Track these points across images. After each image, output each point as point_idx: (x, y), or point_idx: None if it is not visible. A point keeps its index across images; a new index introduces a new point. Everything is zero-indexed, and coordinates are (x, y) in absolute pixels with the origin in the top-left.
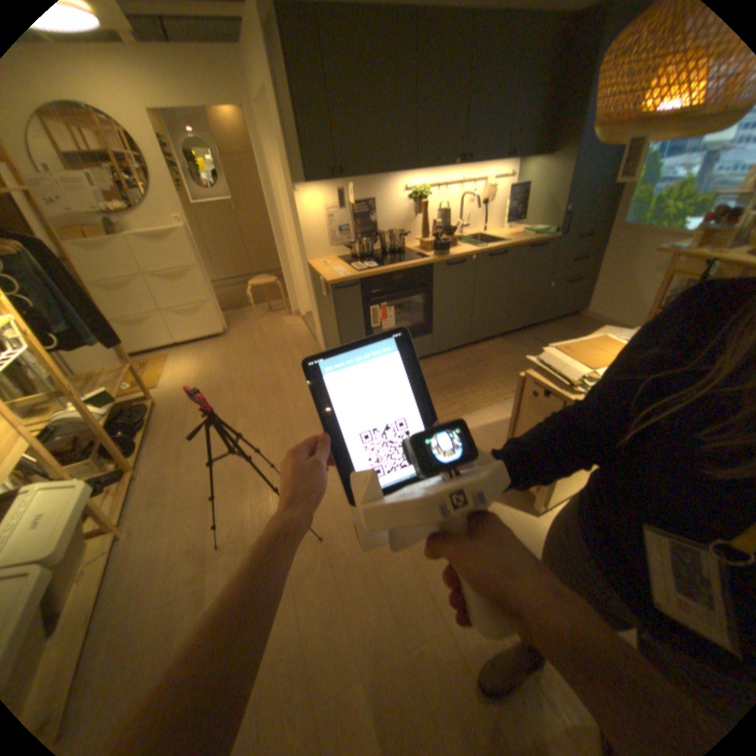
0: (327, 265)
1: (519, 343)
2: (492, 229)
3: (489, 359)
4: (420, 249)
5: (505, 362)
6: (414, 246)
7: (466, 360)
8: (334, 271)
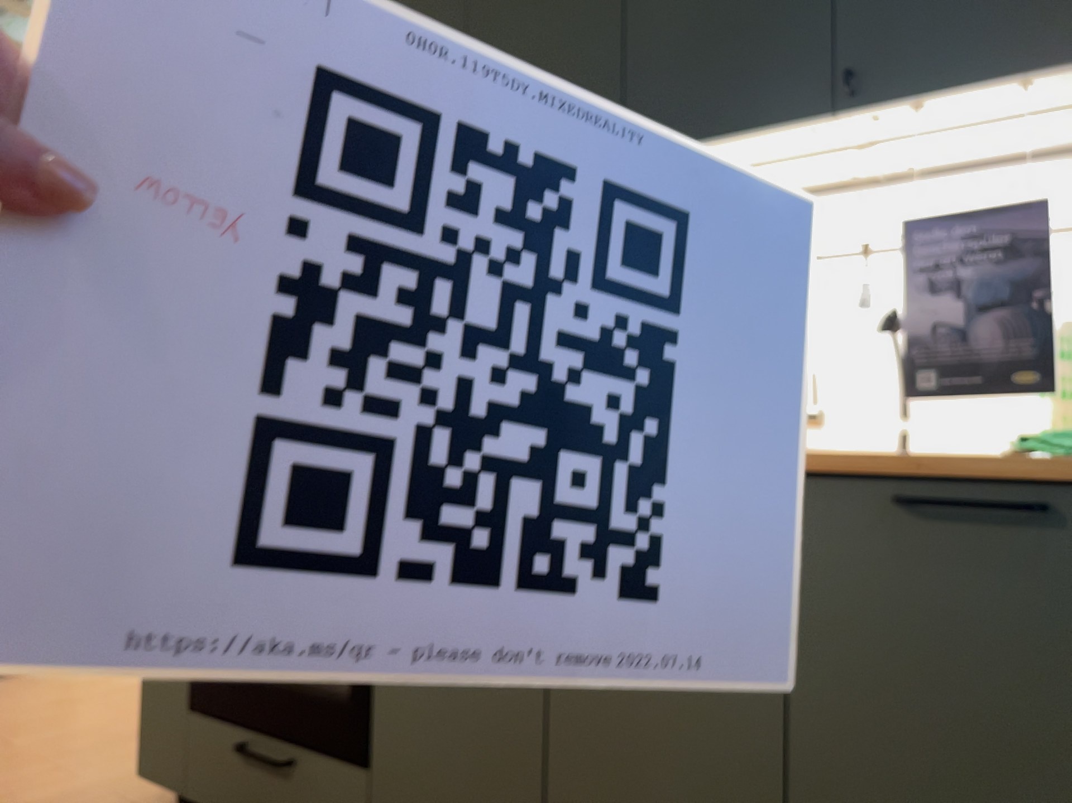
0: None
1: None
2: None
3: None
4: None
5: None
6: None
7: None
8: None
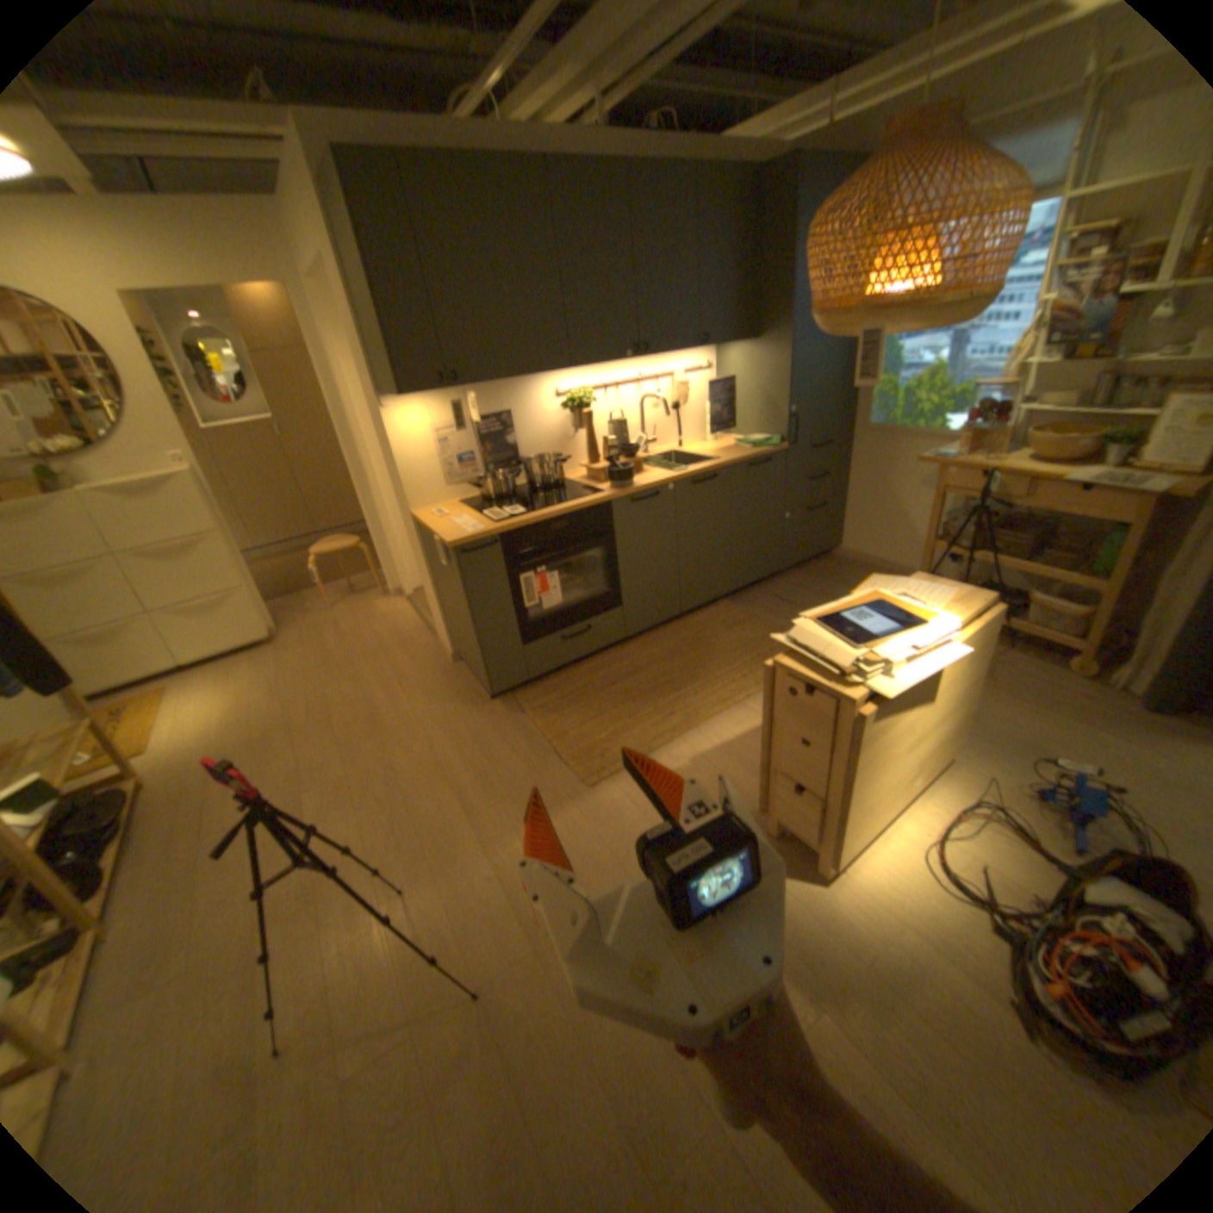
0: (444, 516)
1: (753, 605)
2: (691, 444)
3: (714, 635)
4: (588, 480)
5: (739, 638)
6: (579, 475)
7: (679, 641)
8: (456, 525)
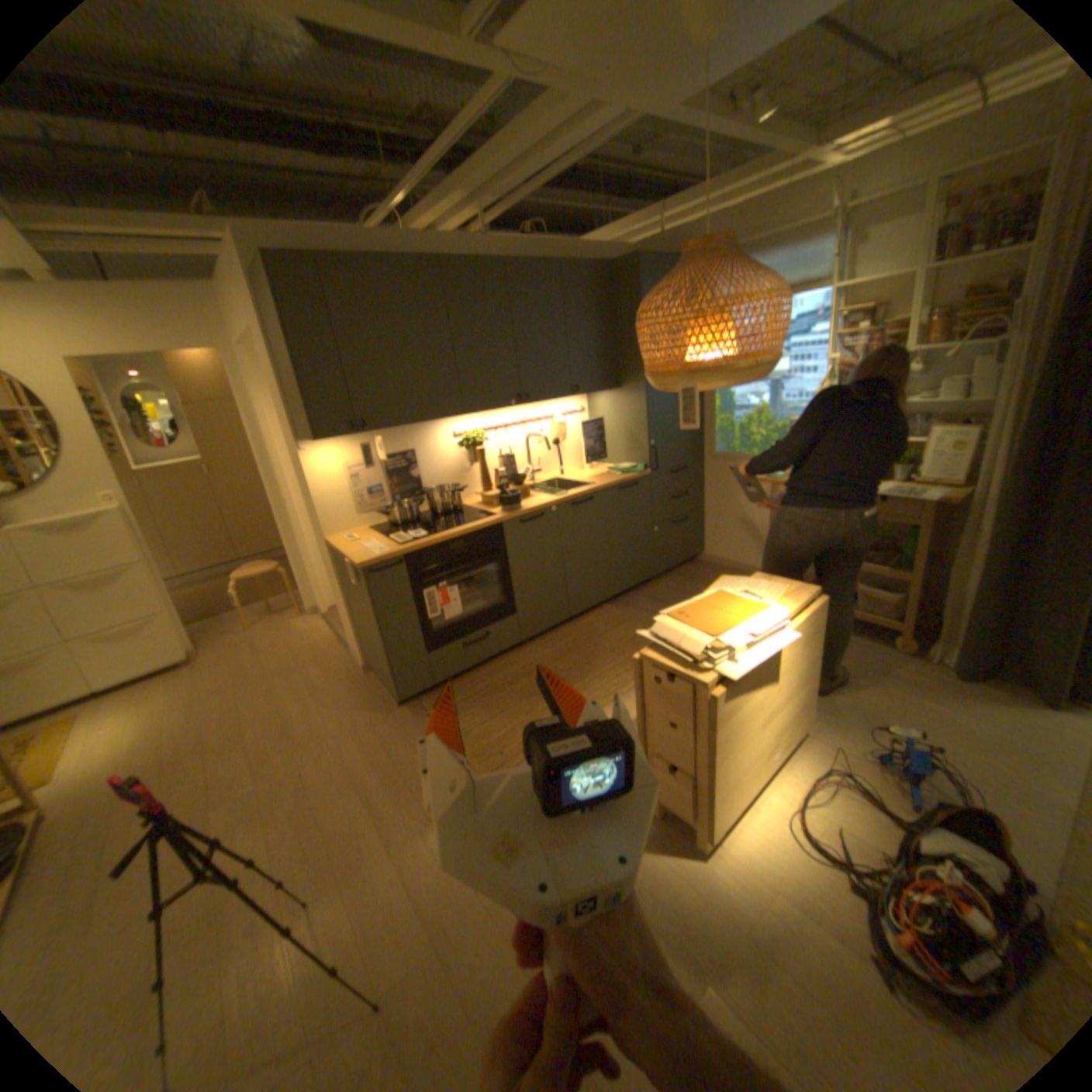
0: (356, 542)
1: (633, 608)
2: (571, 472)
3: (600, 636)
4: (484, 506)
5: (621, 637)
6: (476, 502)
7: (570, 642)
8: (366, 549)
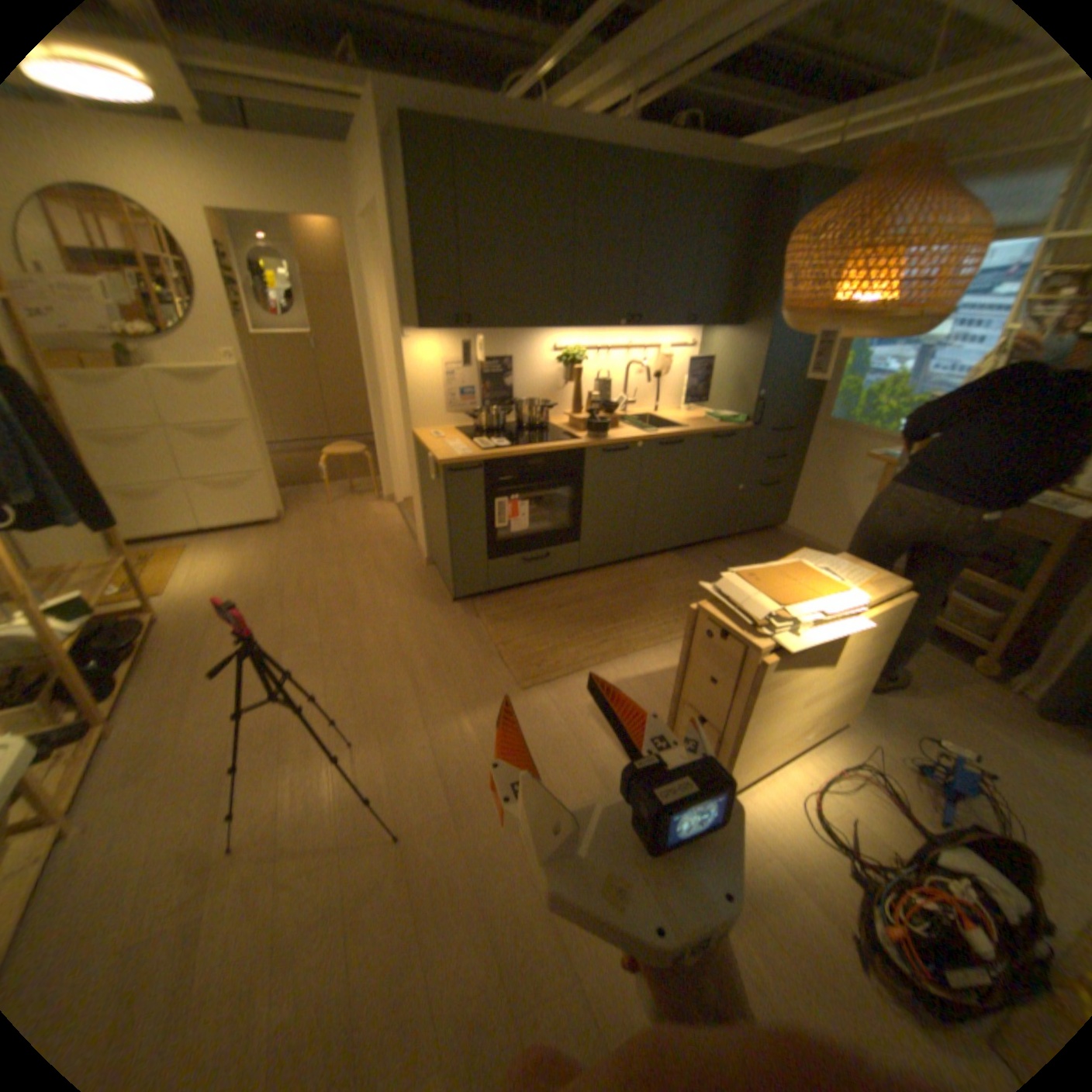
0: (441, 438)
1: (697, 562)
2: (667, 410)
3: (657, 582)
4: (570, 428)
5: (678, 588)
6: (563, 422)
7: (625, 581)
8: (450, 447)
